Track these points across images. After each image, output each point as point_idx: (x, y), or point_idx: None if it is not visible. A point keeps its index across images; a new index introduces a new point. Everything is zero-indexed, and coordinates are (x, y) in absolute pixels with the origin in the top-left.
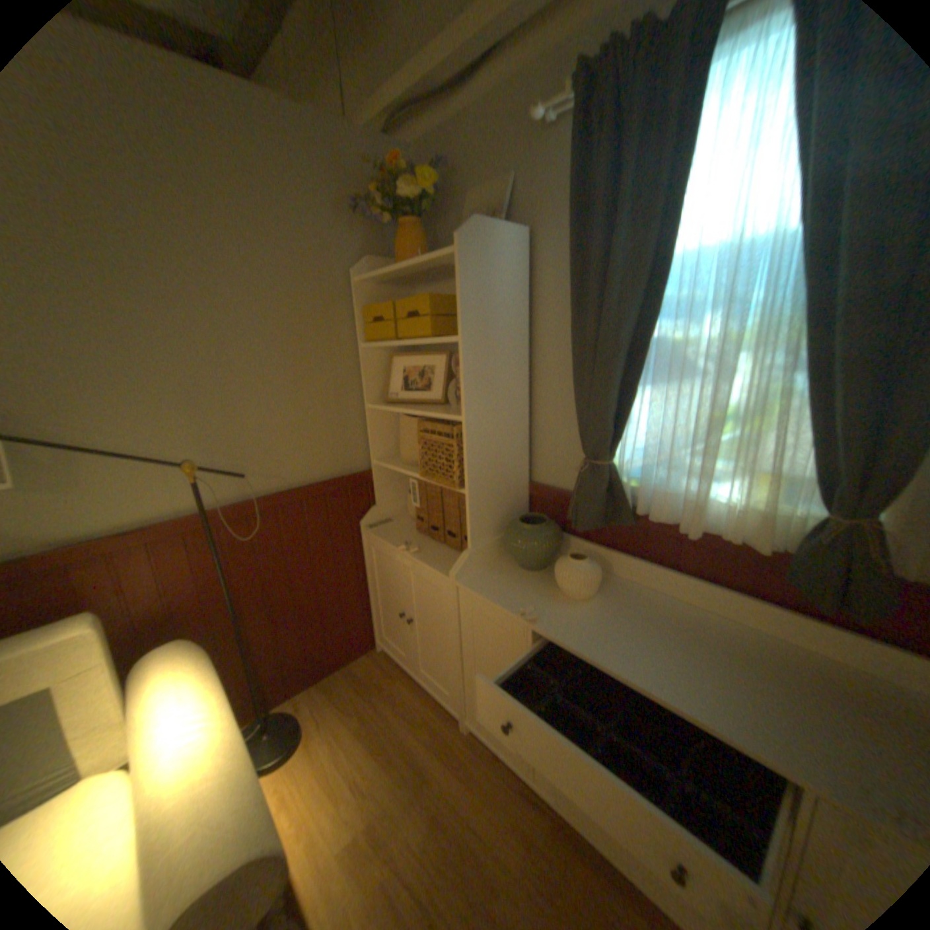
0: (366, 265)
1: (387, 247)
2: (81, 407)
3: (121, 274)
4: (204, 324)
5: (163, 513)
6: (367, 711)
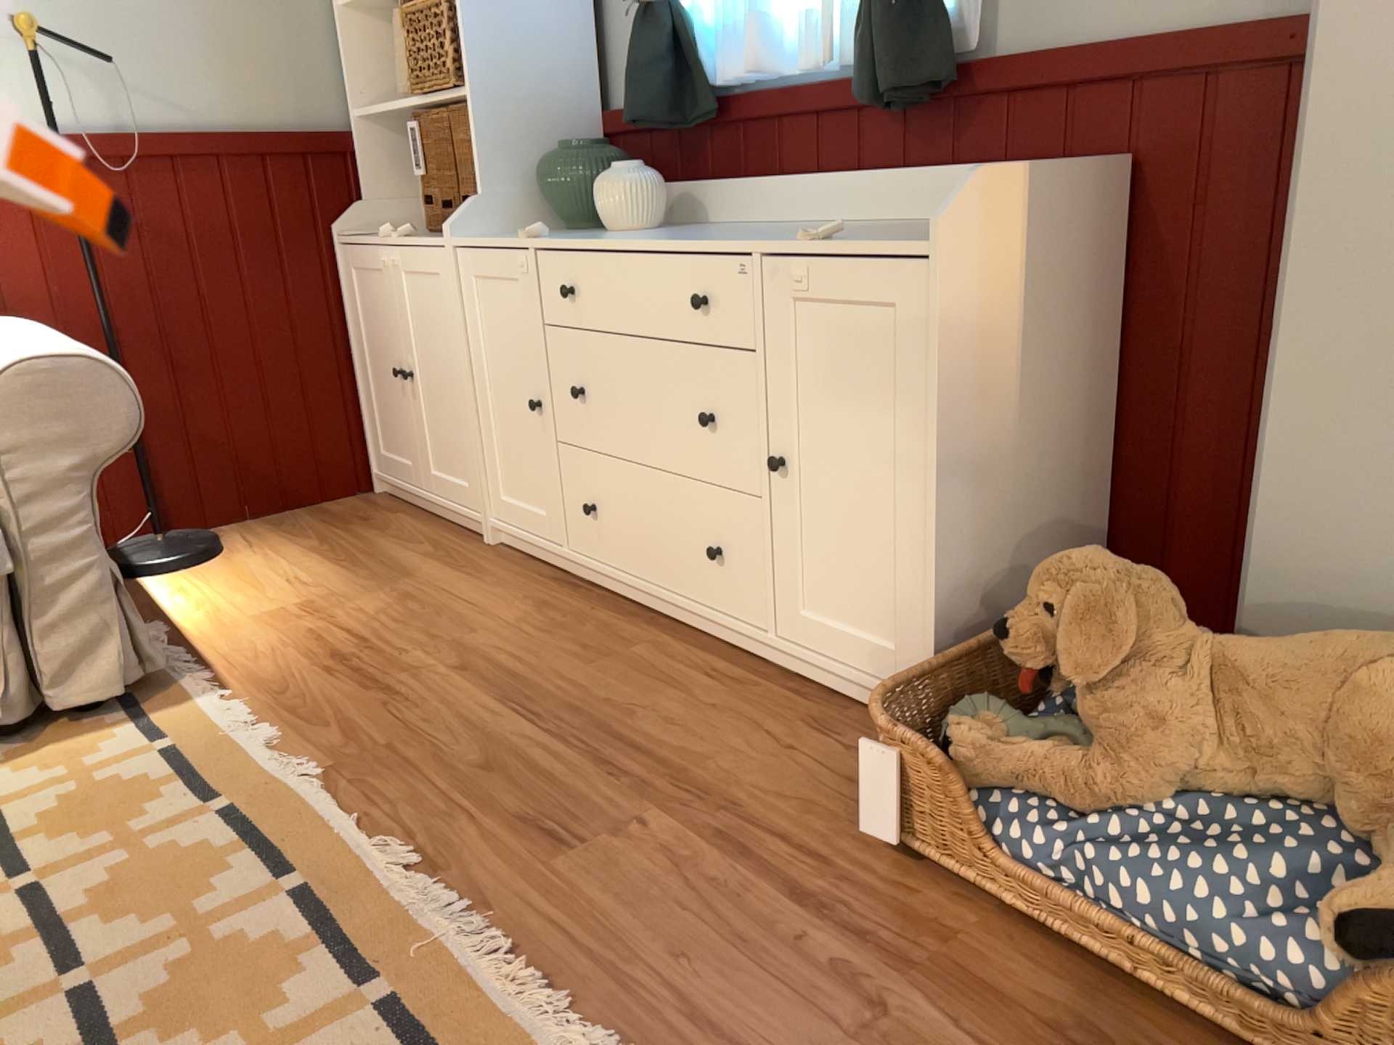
0: None
1: None
2: None
3: None
4: None
5: None
6: (338, 535)
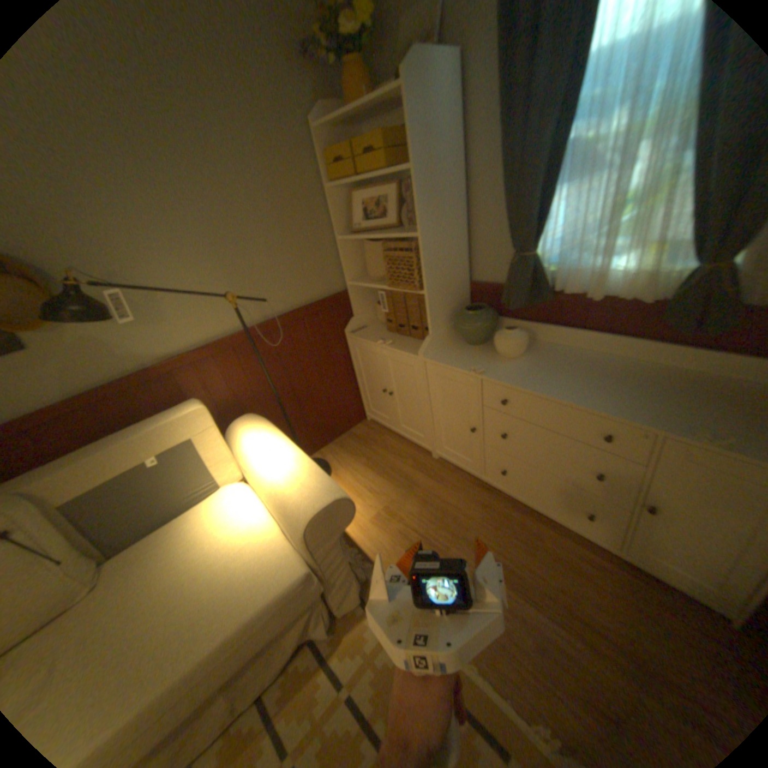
0: (320, 110)
1: (333, 88)
2: (151, 262)
3: (149, 150)
4: (212, 185)
5: (218, 333)
6: (370, 452)
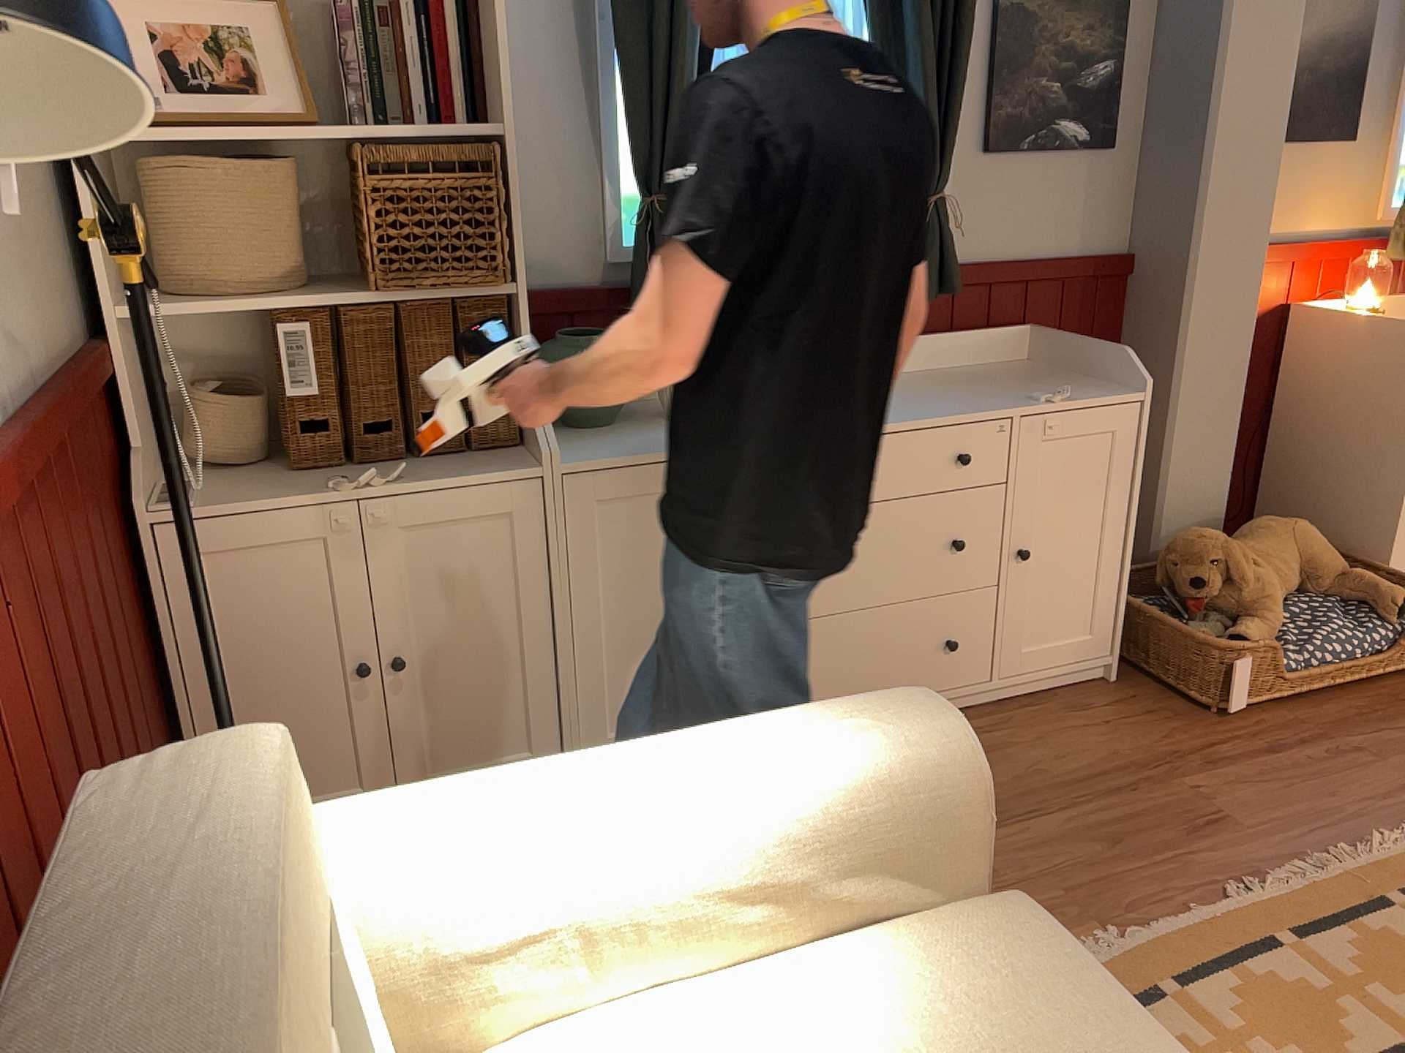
0: None
1: None
2: None
3: None
4: None
5: None
6: None
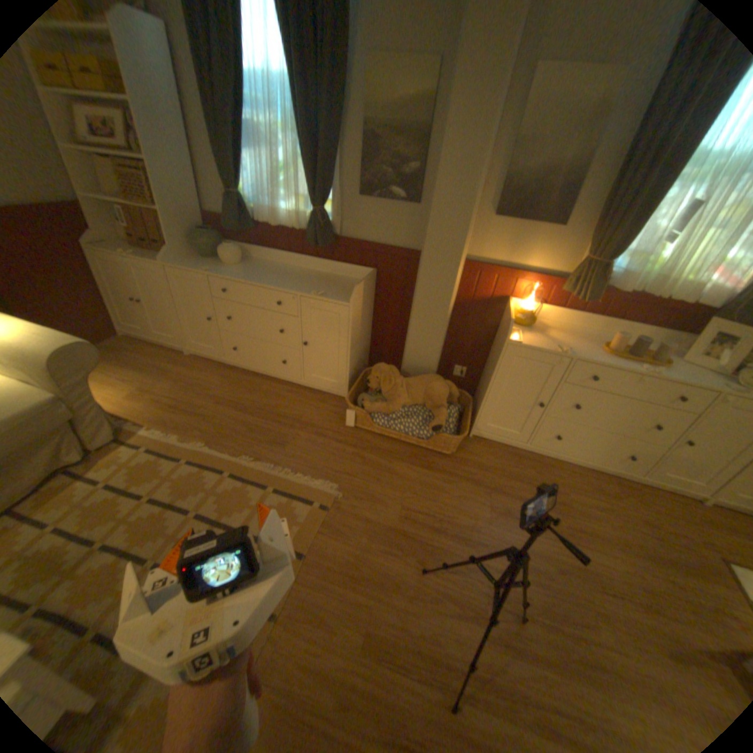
0: None
1: None
2: None
3: None
4: None
5: None
6: (121, 358)
